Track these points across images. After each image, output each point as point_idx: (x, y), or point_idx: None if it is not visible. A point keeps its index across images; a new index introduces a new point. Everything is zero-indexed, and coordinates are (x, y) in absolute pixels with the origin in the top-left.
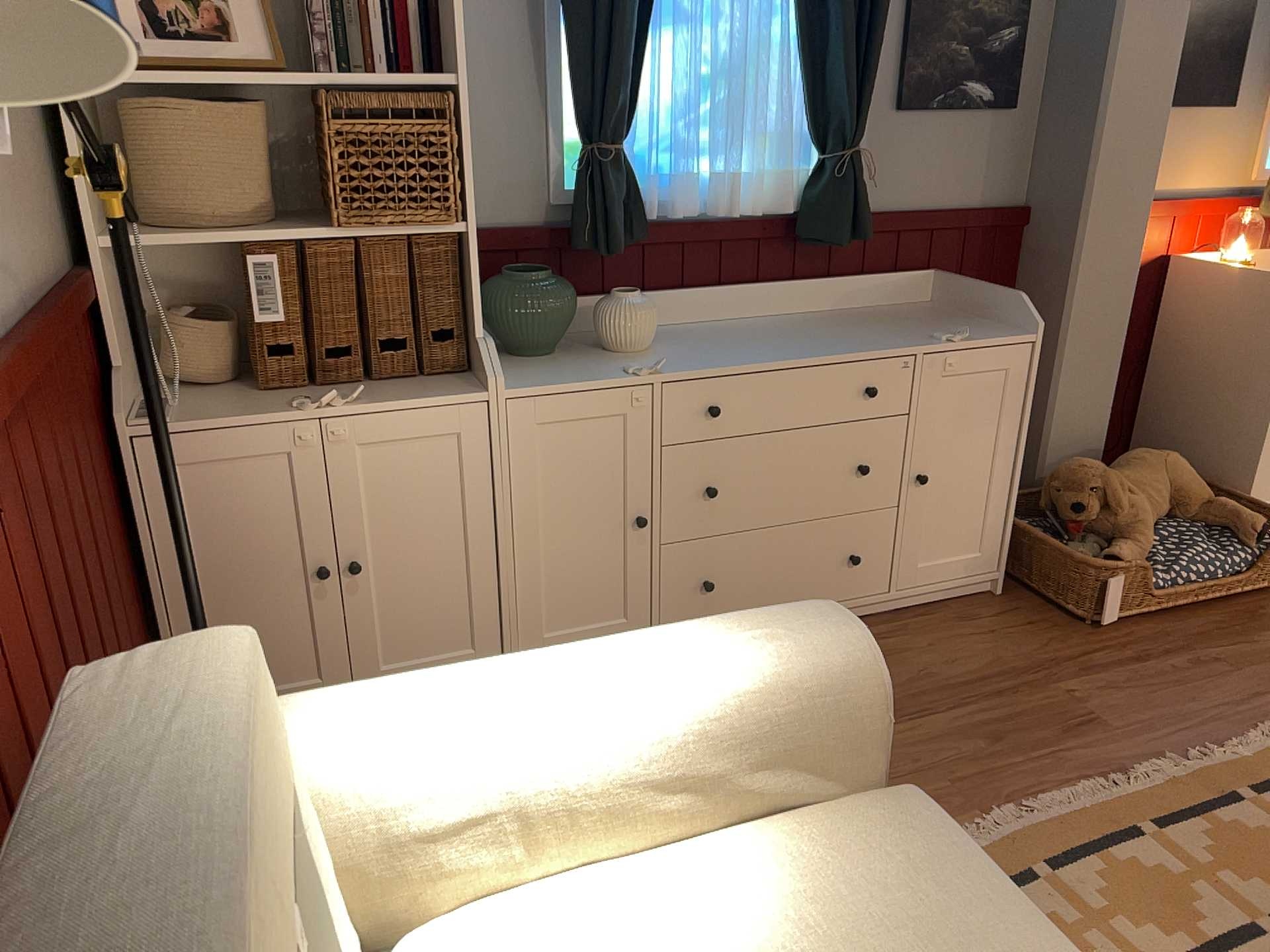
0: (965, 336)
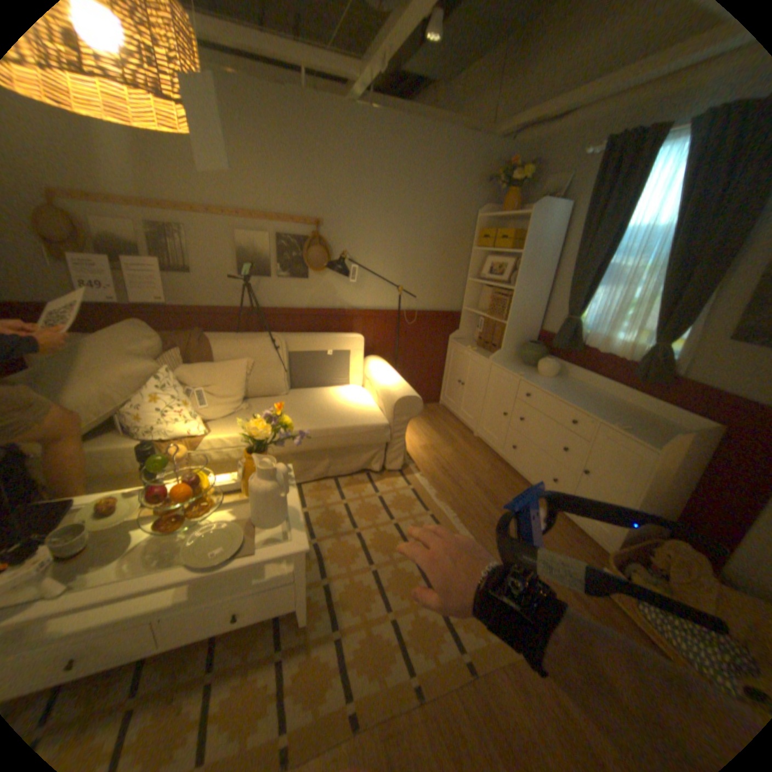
0: (631, 432)
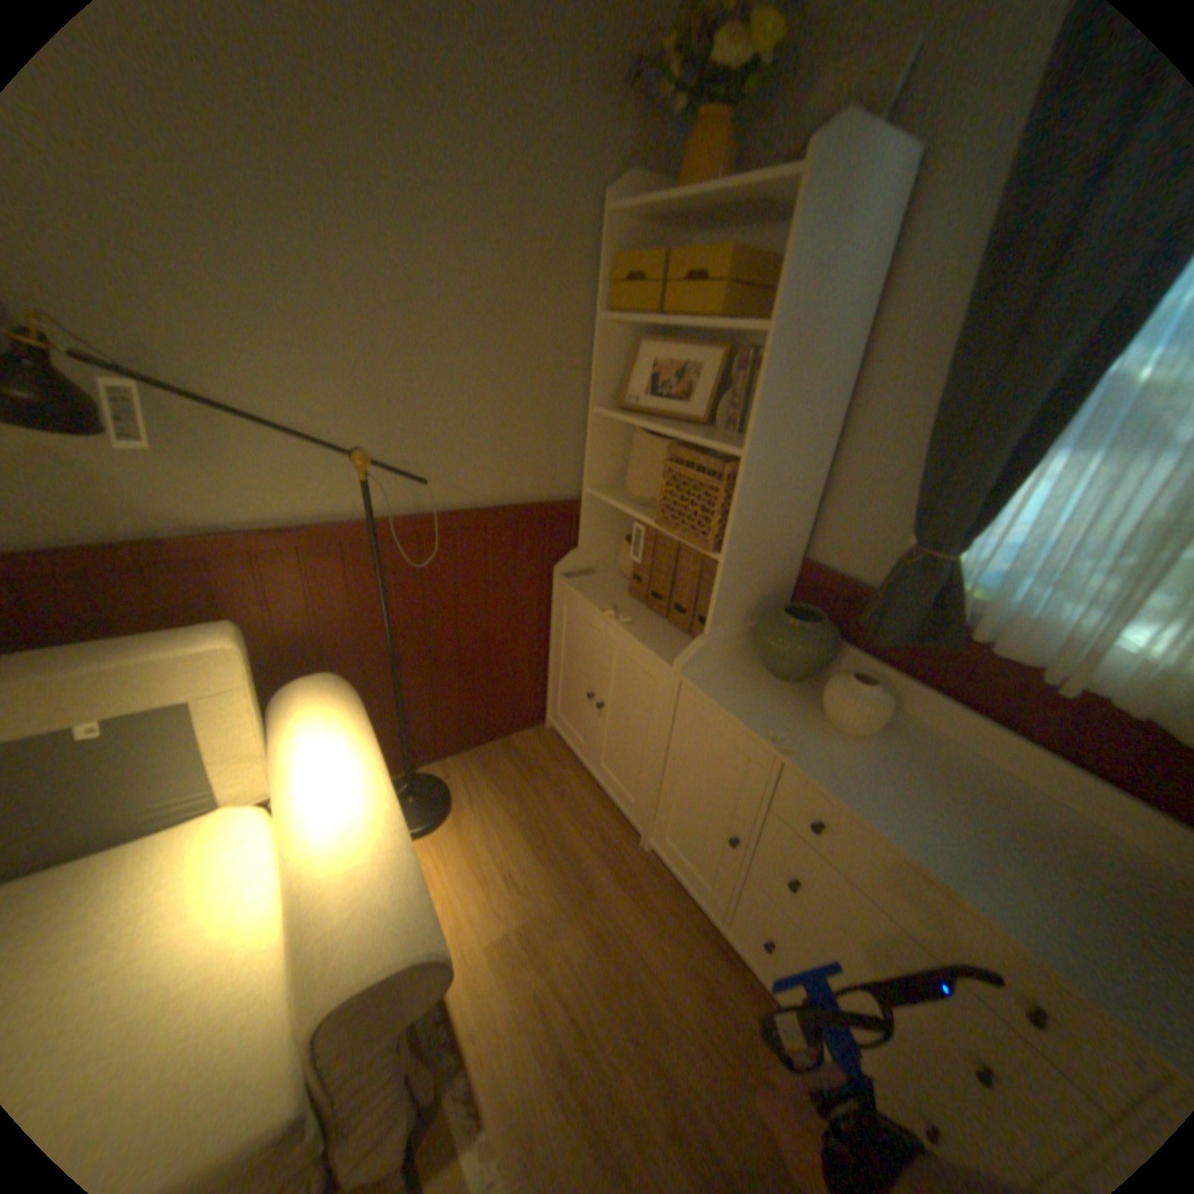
0: None
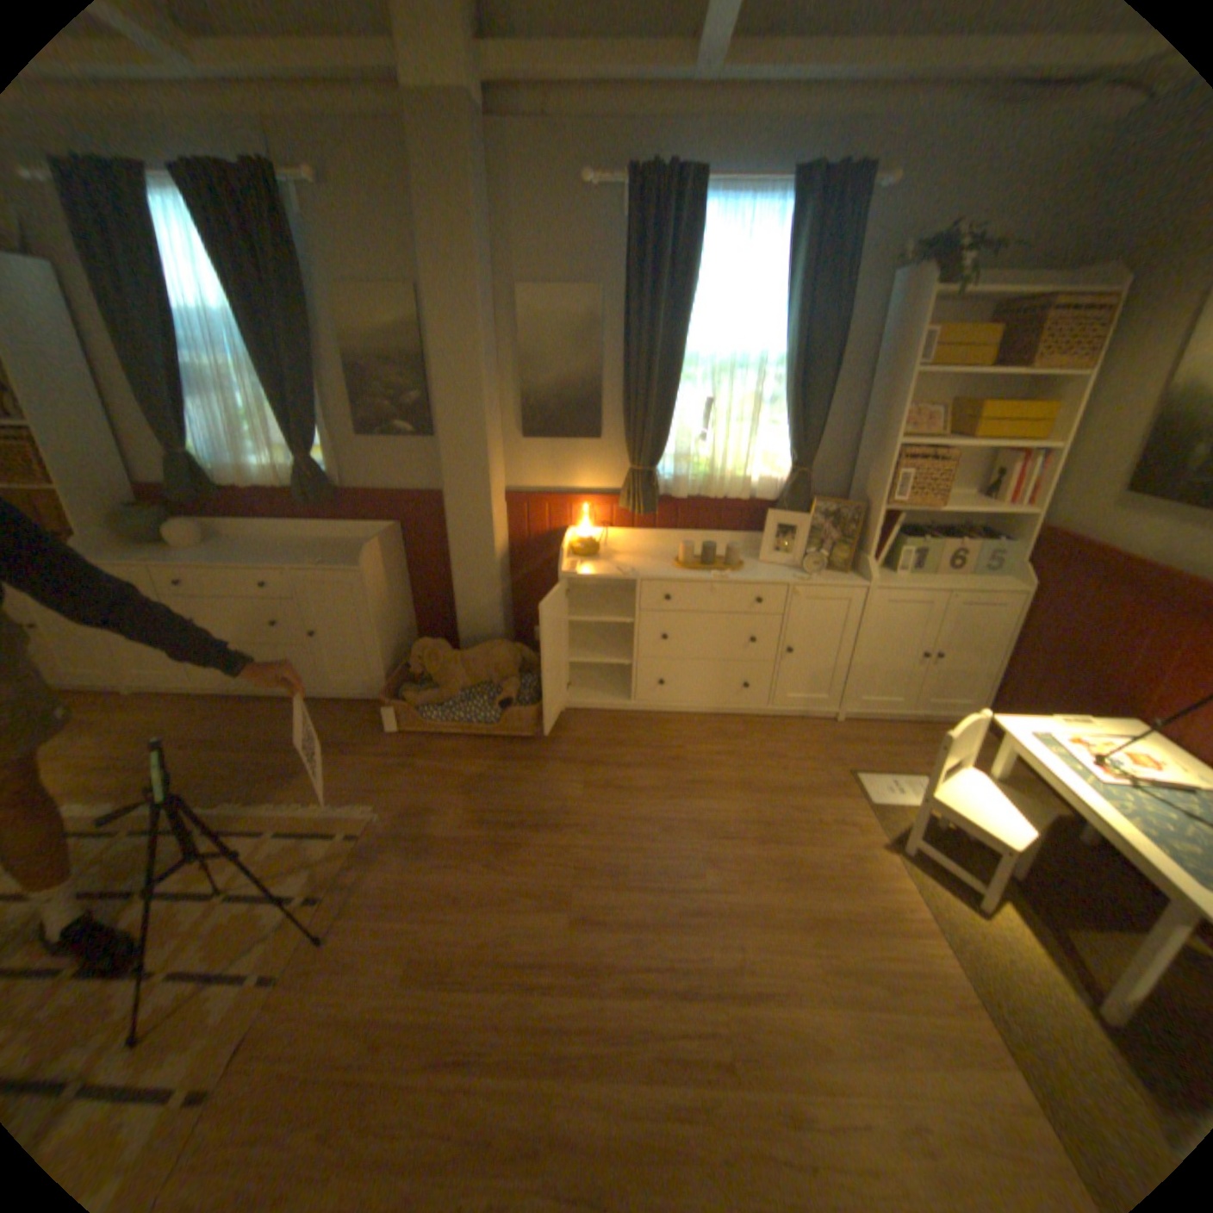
0: (324, 564)
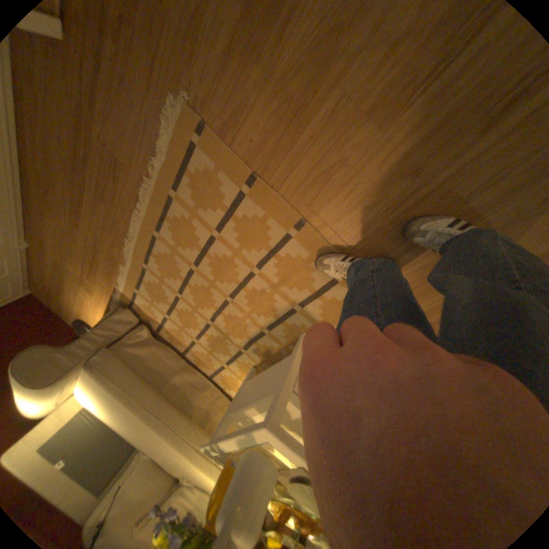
0: None
